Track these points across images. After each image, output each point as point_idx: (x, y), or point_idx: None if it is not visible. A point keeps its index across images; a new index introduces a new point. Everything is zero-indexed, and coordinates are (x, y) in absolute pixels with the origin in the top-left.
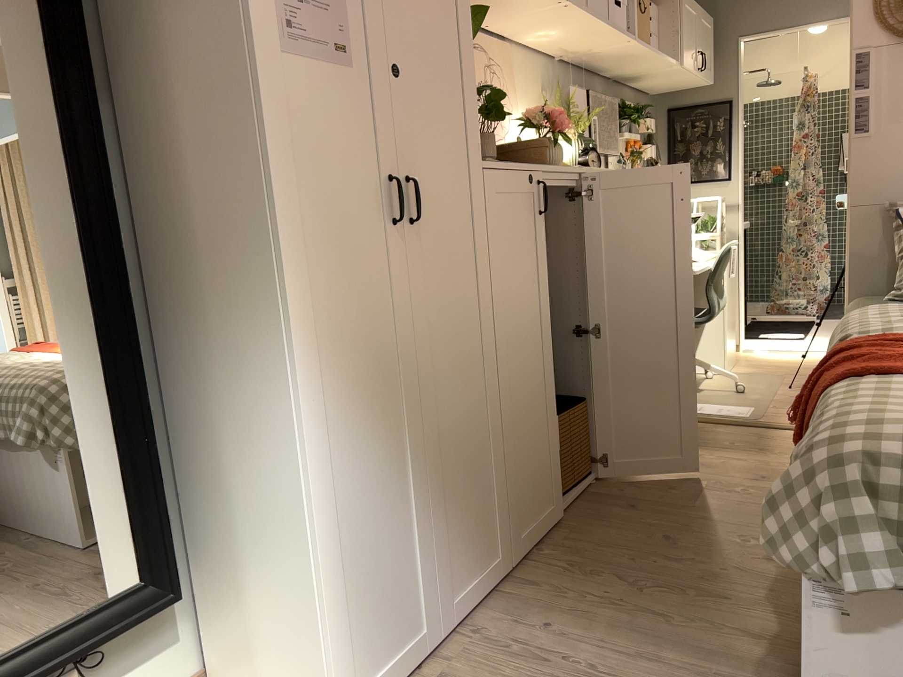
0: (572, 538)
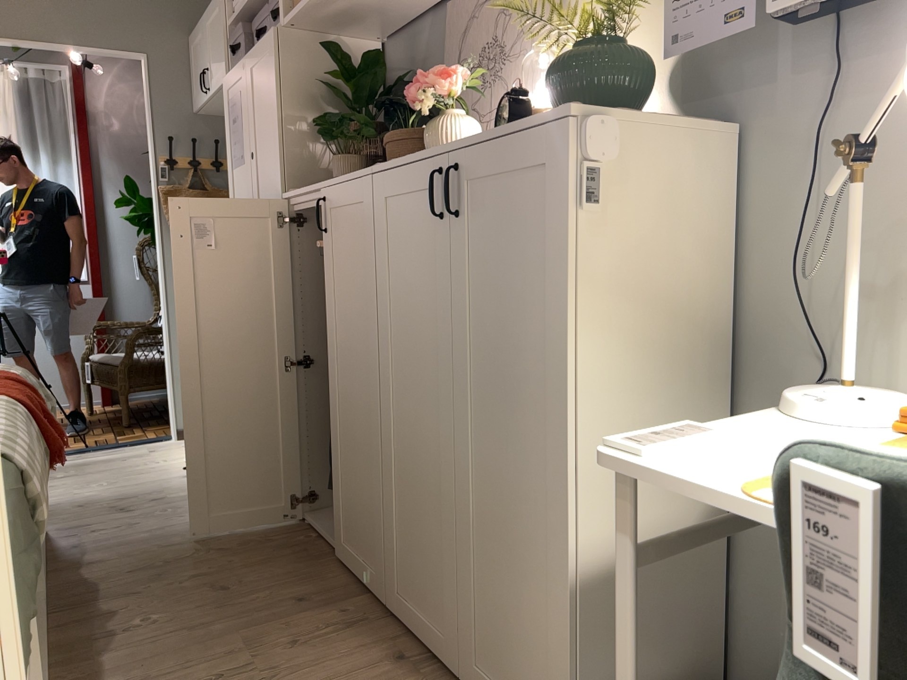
0: (303, 556)
